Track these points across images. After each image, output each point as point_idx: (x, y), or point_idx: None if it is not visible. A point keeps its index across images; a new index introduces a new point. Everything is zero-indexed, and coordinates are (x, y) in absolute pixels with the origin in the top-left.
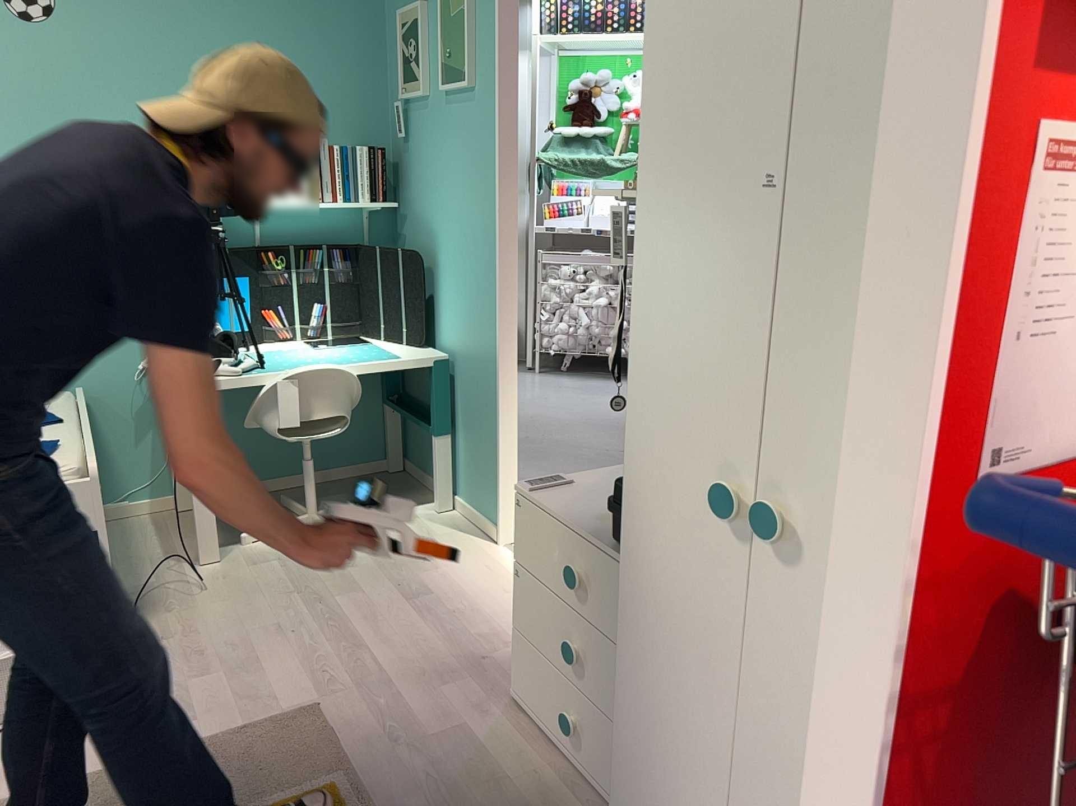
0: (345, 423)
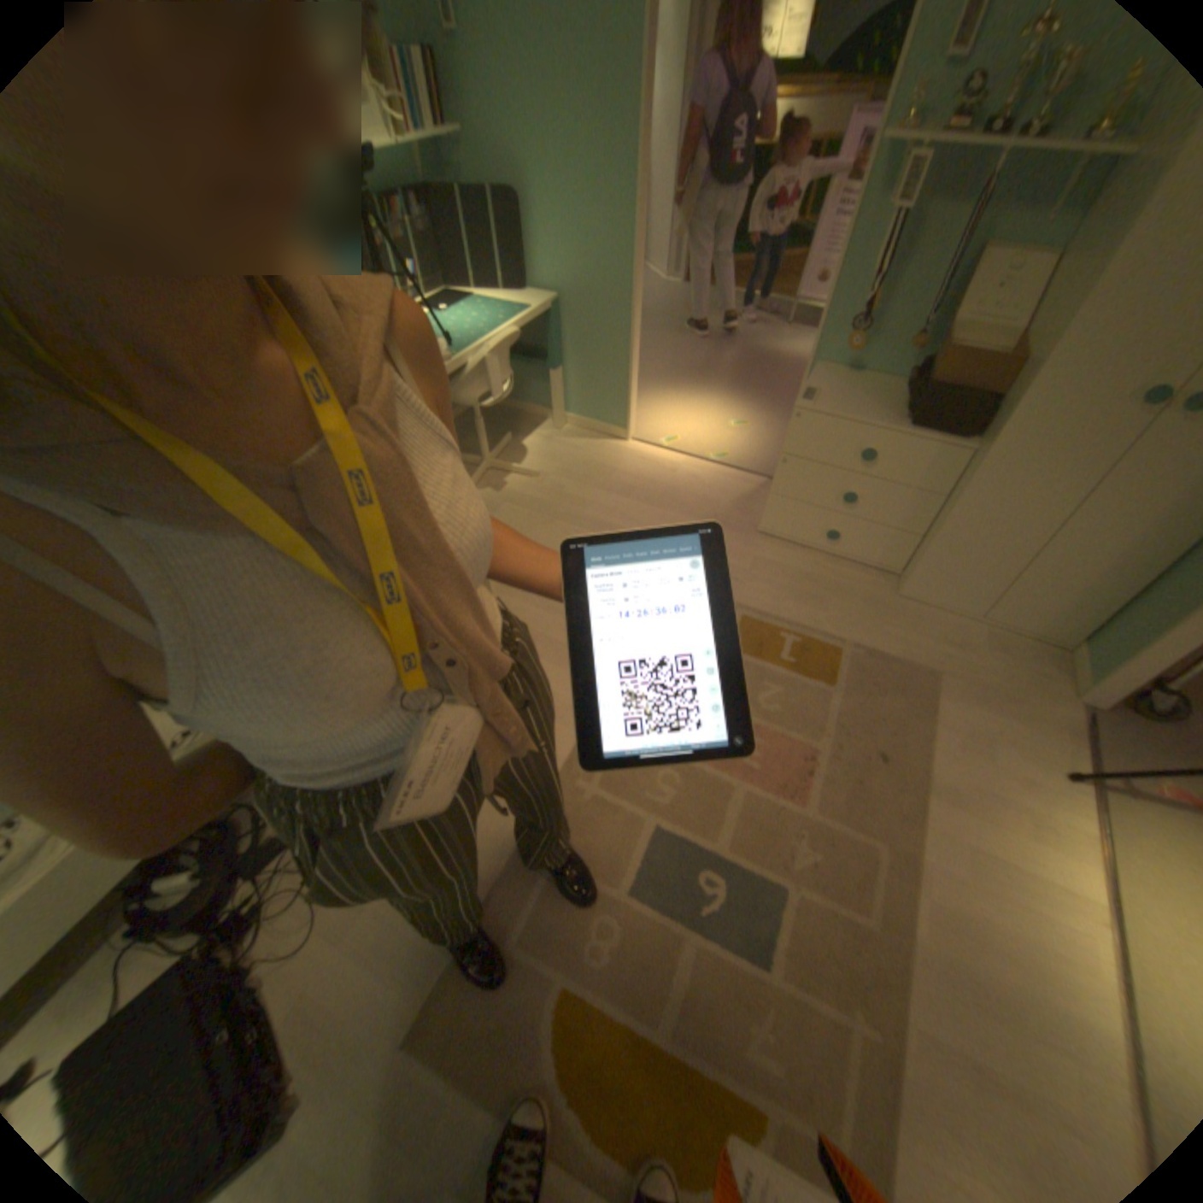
0: (502, 378)
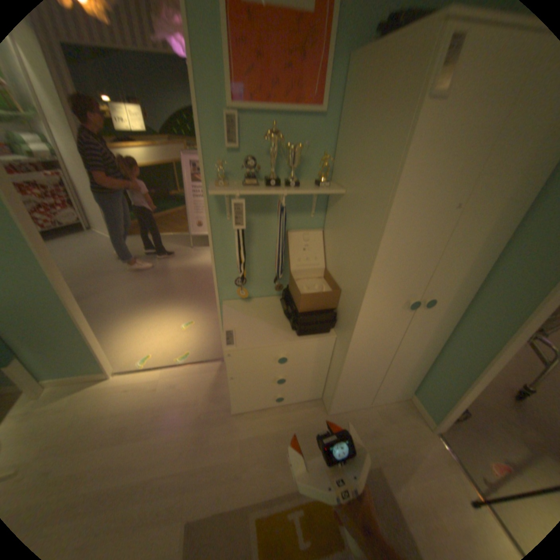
0: None
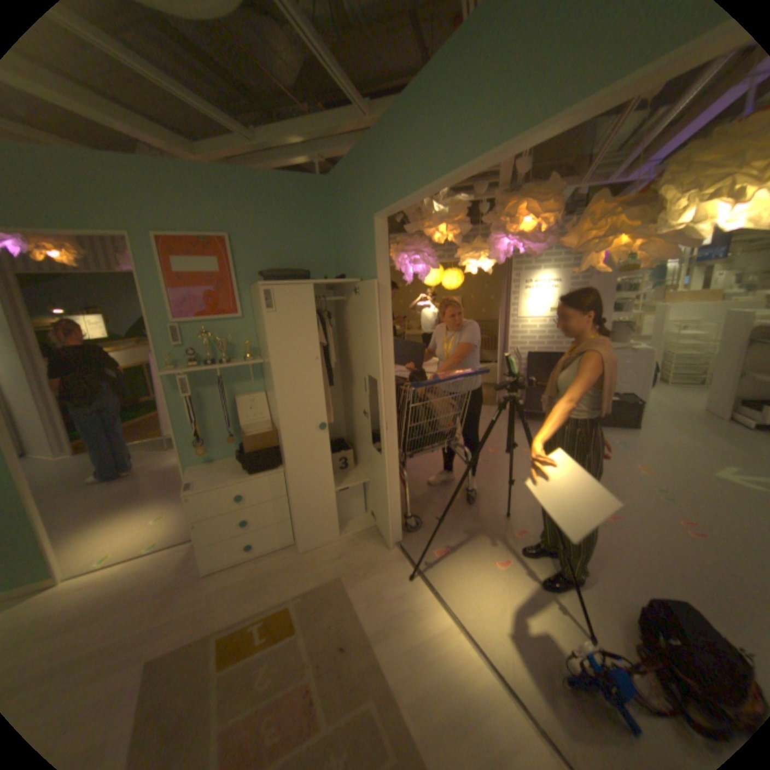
0: None
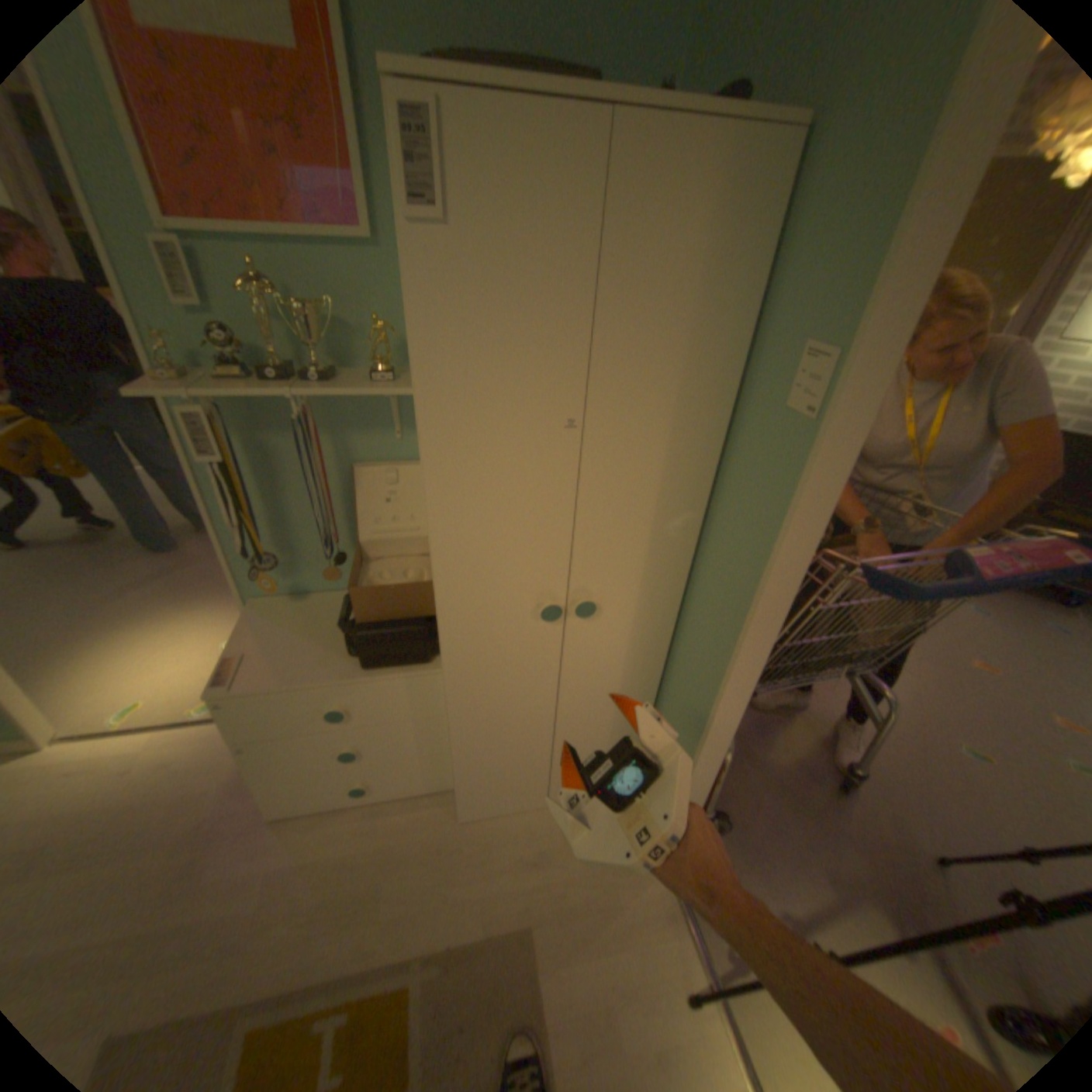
0: None
